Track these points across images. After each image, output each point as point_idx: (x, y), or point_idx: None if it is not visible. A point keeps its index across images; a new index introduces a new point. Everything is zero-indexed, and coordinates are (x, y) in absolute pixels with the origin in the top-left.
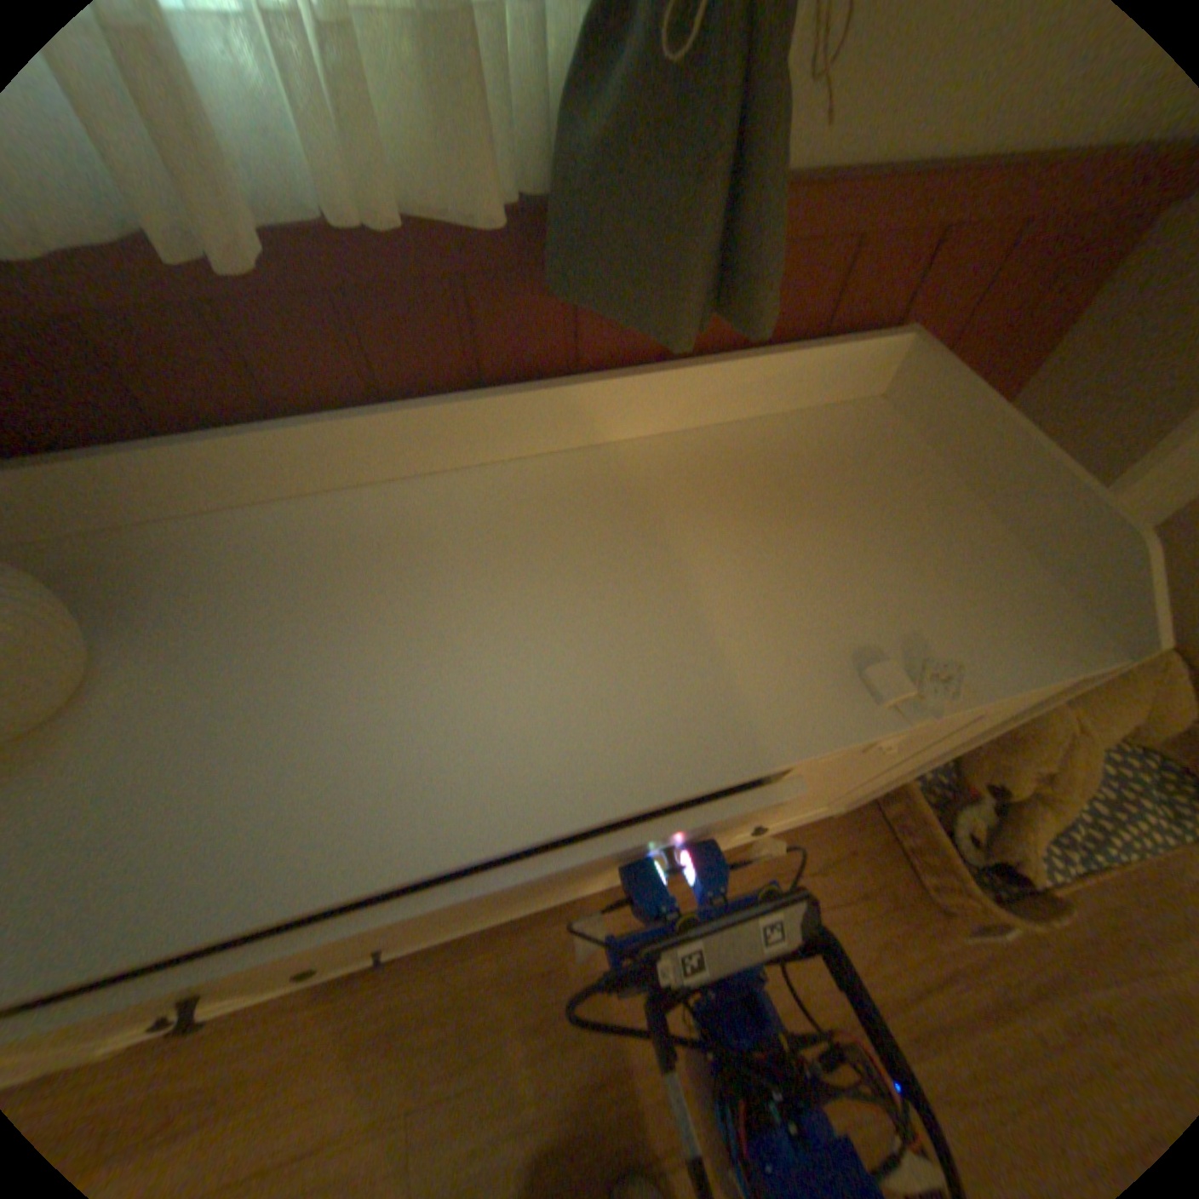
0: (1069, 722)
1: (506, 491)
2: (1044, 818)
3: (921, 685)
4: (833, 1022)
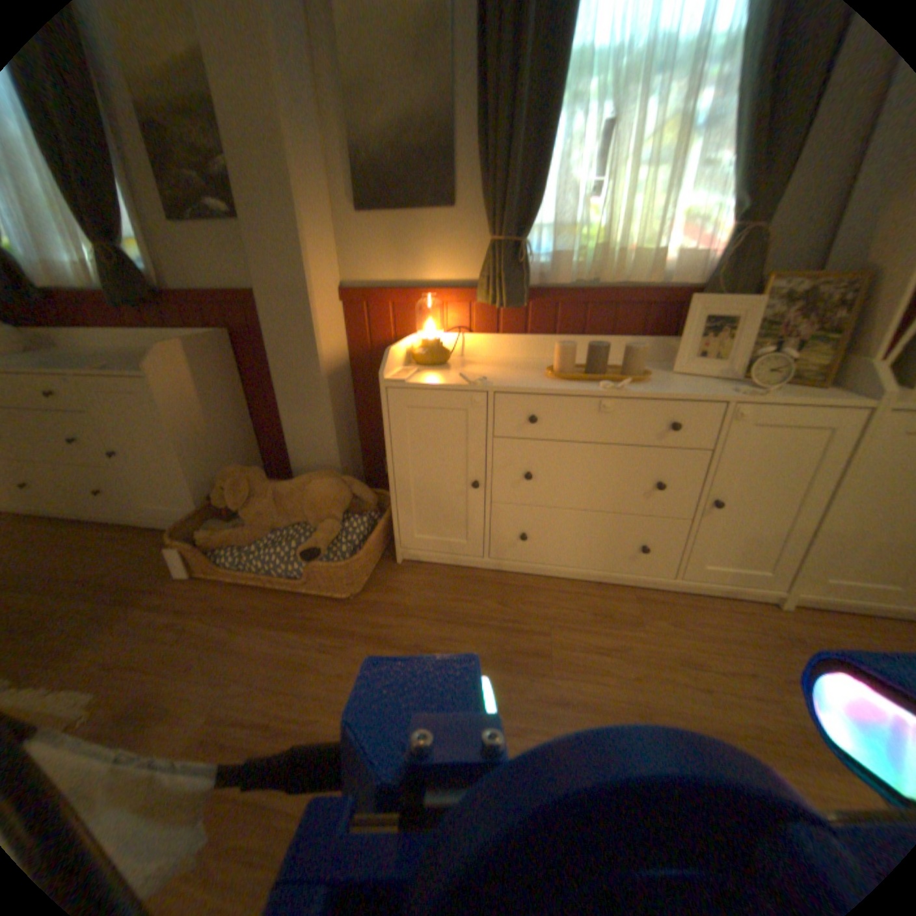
0: (265, 488)
1: (116, 350)
2: (239, 533)
3: (100, 367)
4: (104, 584)
